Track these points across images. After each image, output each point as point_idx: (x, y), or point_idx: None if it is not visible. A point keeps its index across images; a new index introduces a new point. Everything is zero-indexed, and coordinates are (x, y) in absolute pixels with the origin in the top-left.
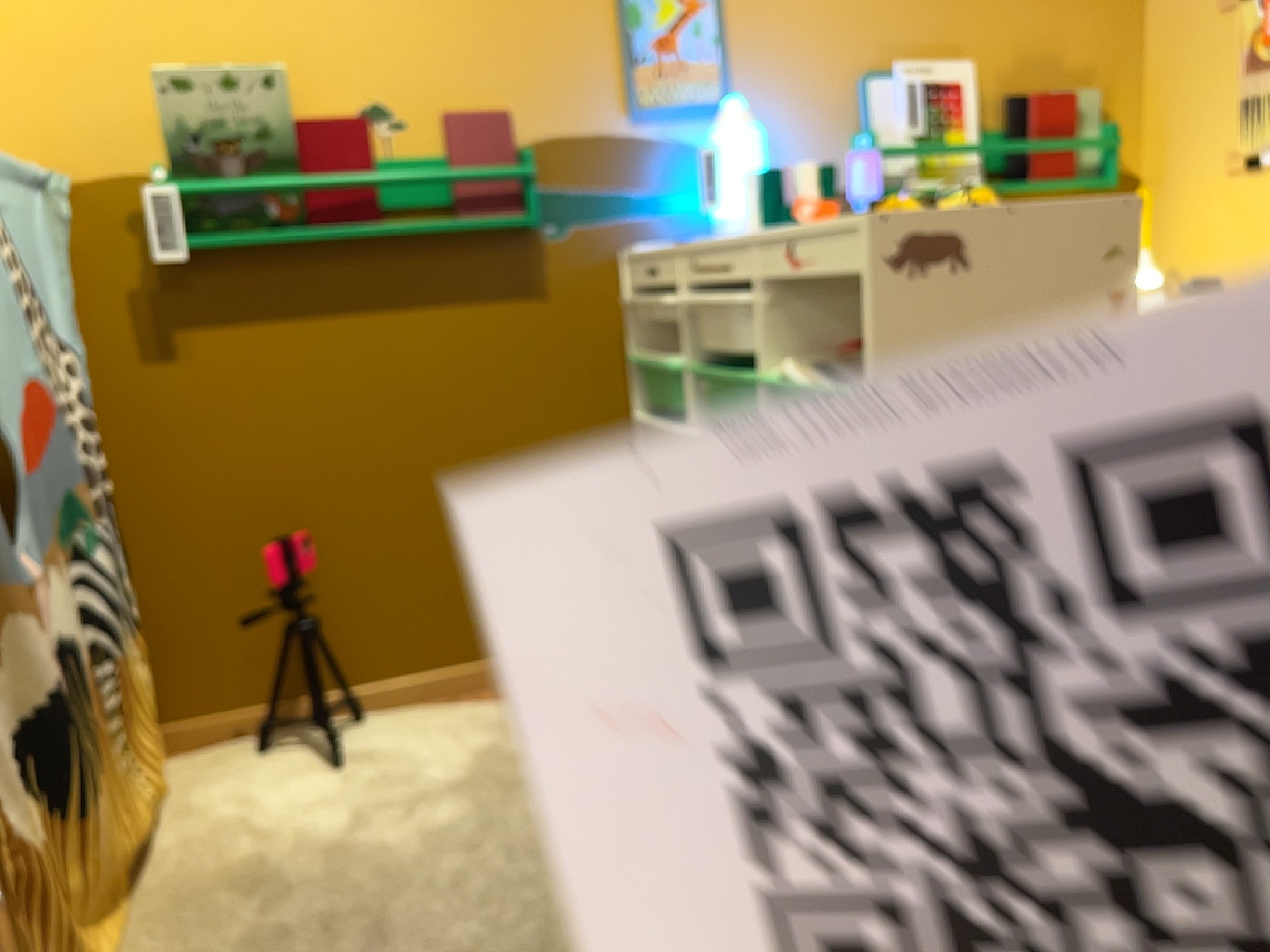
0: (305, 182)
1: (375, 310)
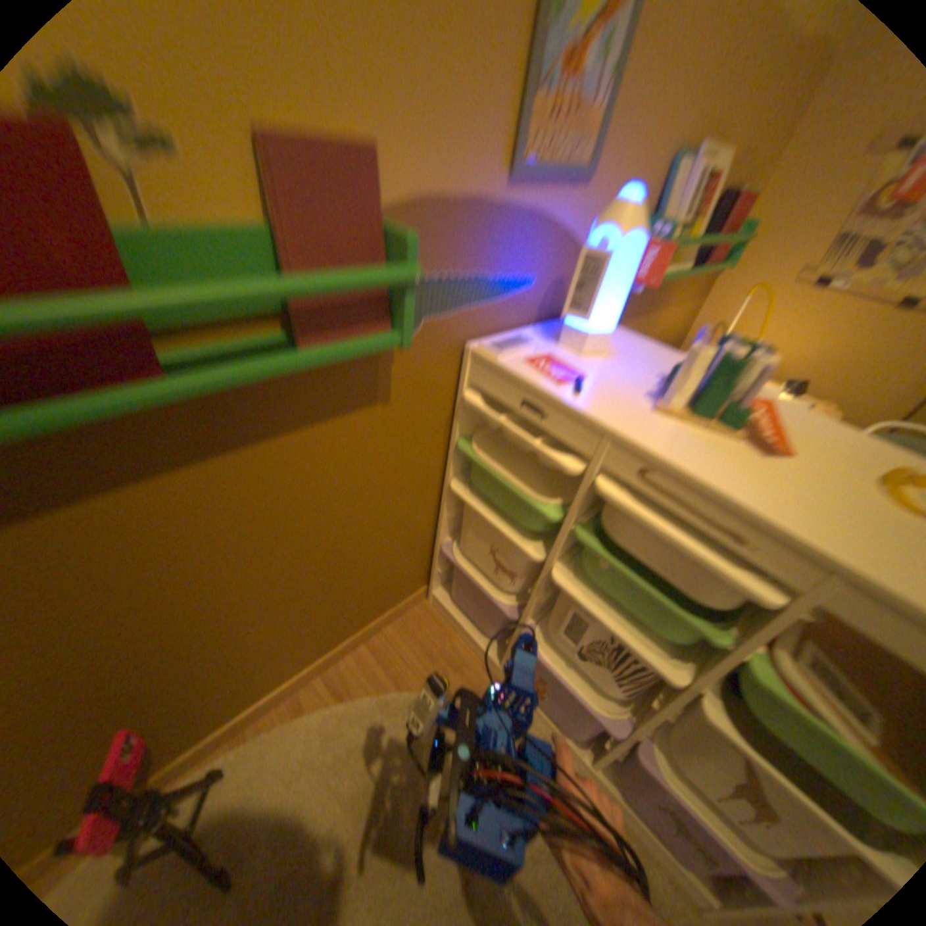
0: None
1: (166, 468)
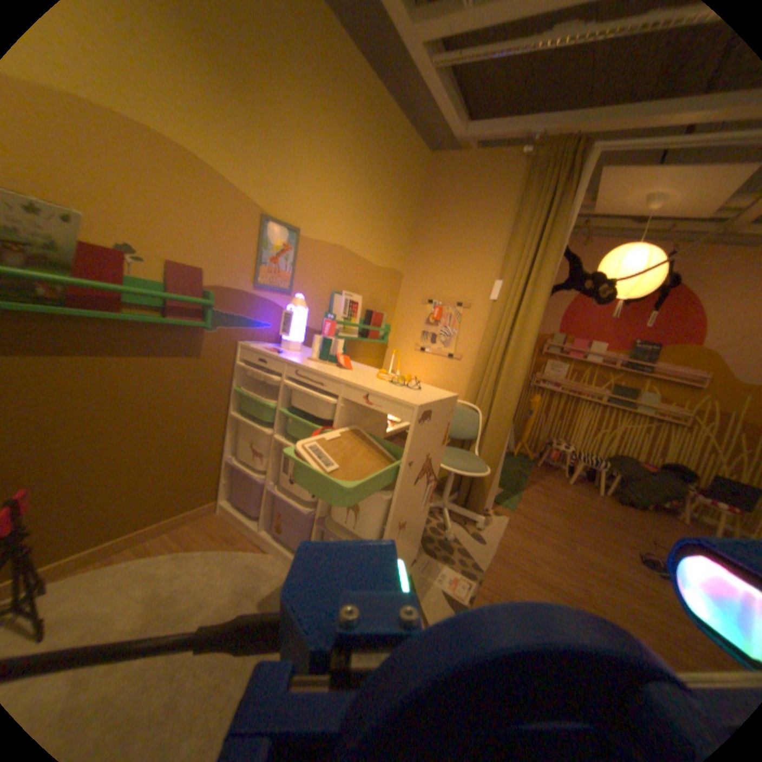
0: (72, 281)
1: (101, 357)
